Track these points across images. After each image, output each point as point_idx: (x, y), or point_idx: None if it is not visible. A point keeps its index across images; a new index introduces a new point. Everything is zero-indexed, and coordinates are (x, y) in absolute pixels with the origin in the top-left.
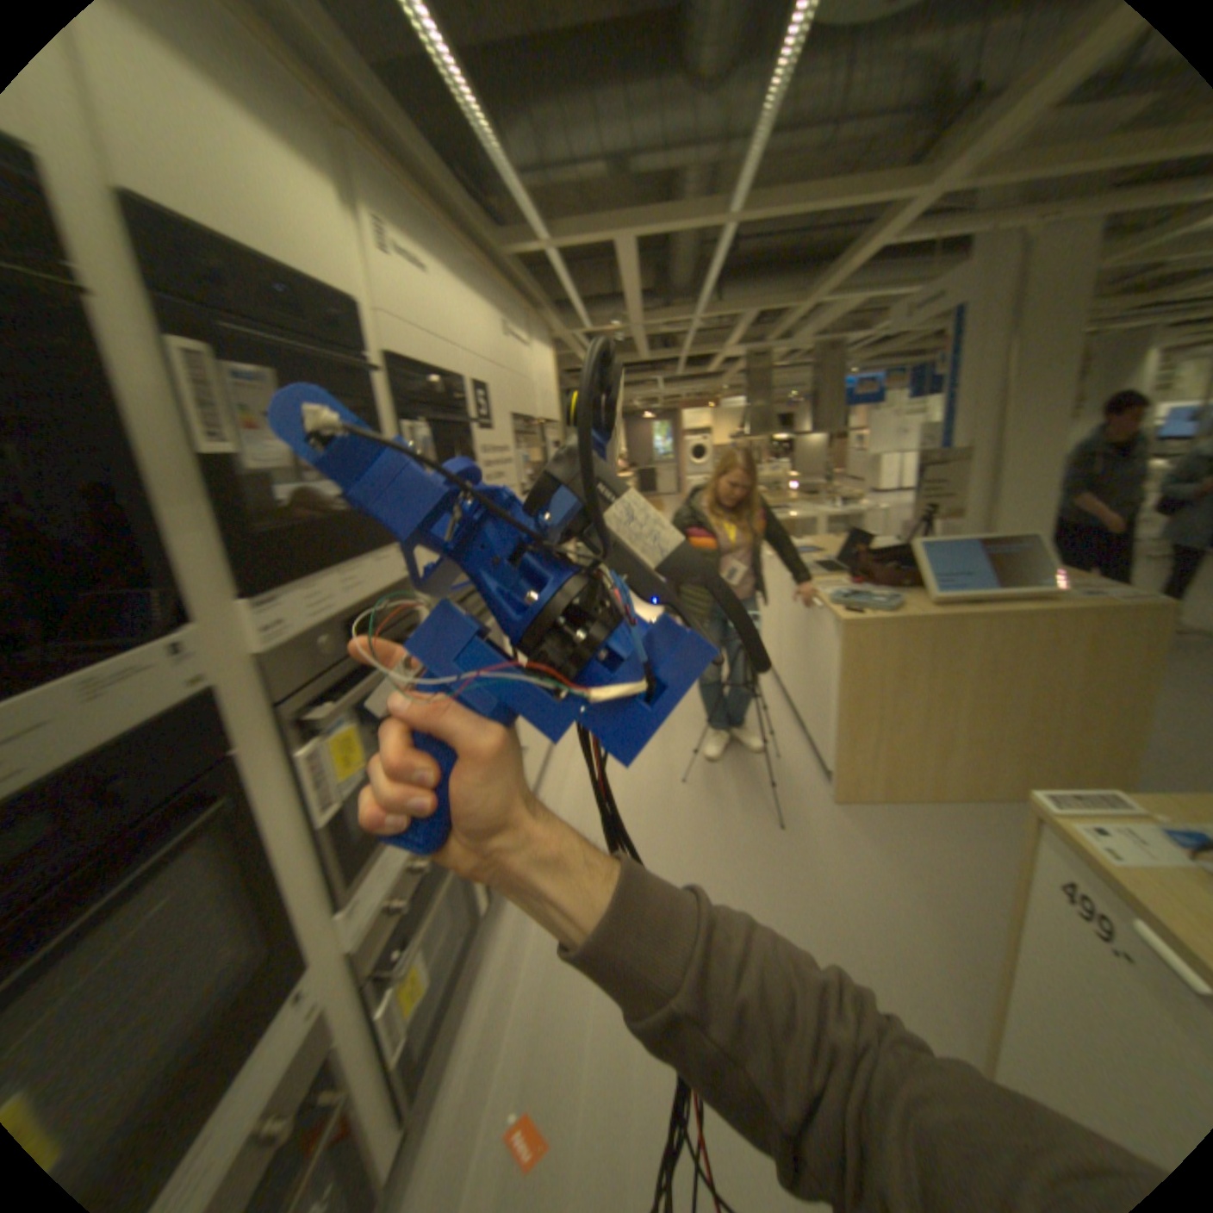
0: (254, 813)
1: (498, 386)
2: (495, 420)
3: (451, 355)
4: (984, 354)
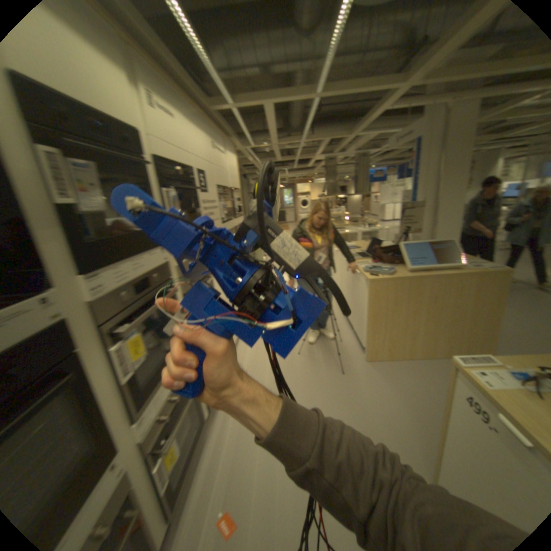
0: (89, 379)
1: (210, 172)
2: (209, 188)
3: (187, 157)
4: (430, 159)
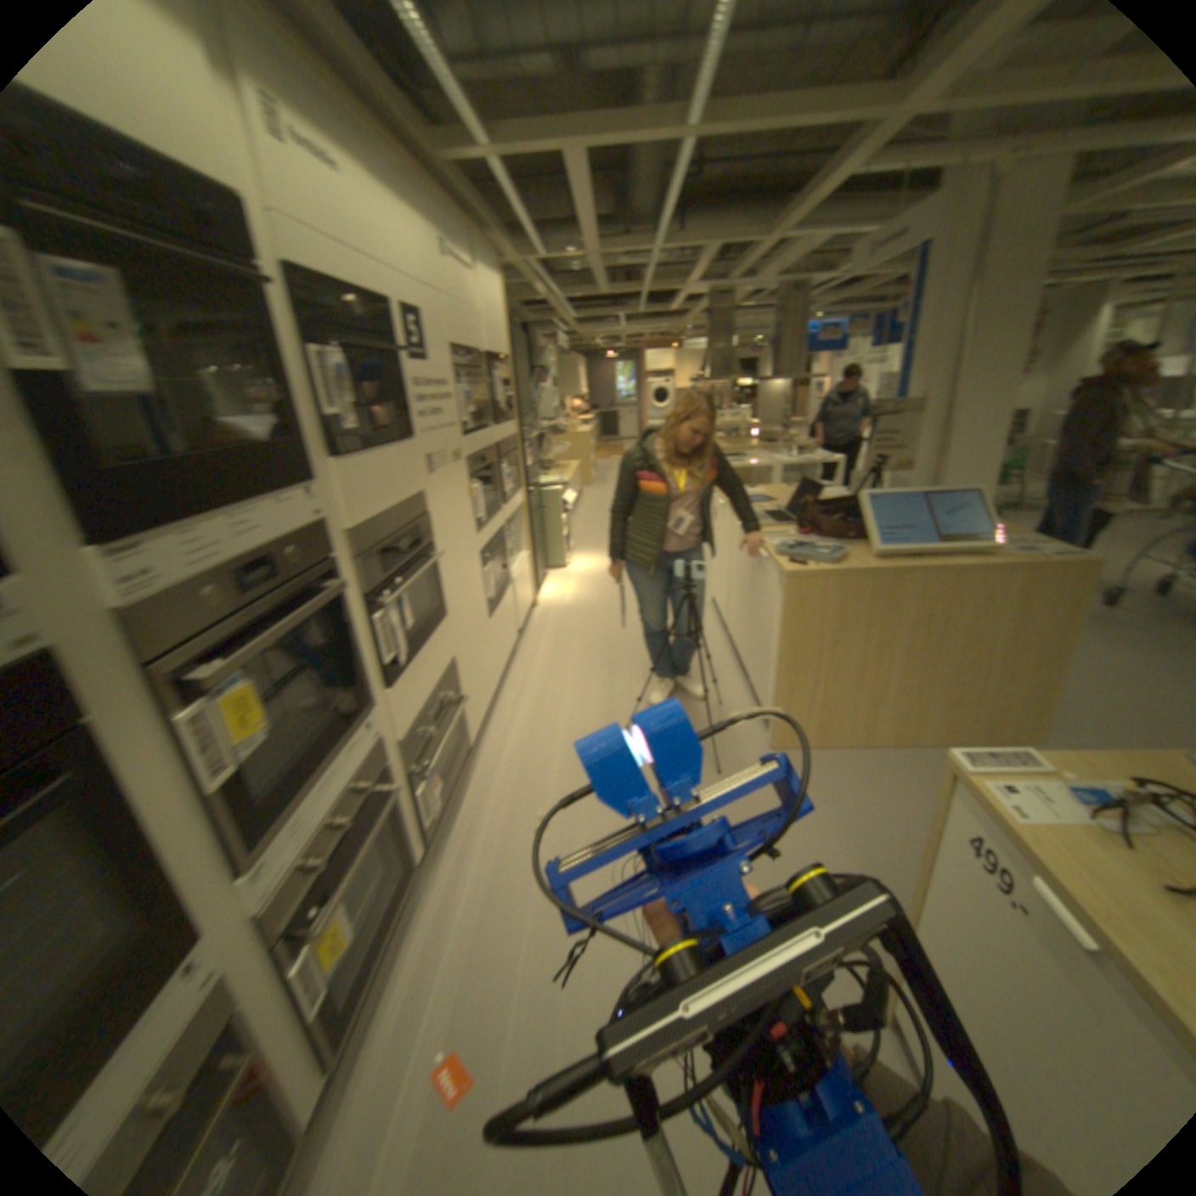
0: (121, 782)
1: (433, 311)
2: (430, 349)
3: (373, 270)
4: (945, 300)
